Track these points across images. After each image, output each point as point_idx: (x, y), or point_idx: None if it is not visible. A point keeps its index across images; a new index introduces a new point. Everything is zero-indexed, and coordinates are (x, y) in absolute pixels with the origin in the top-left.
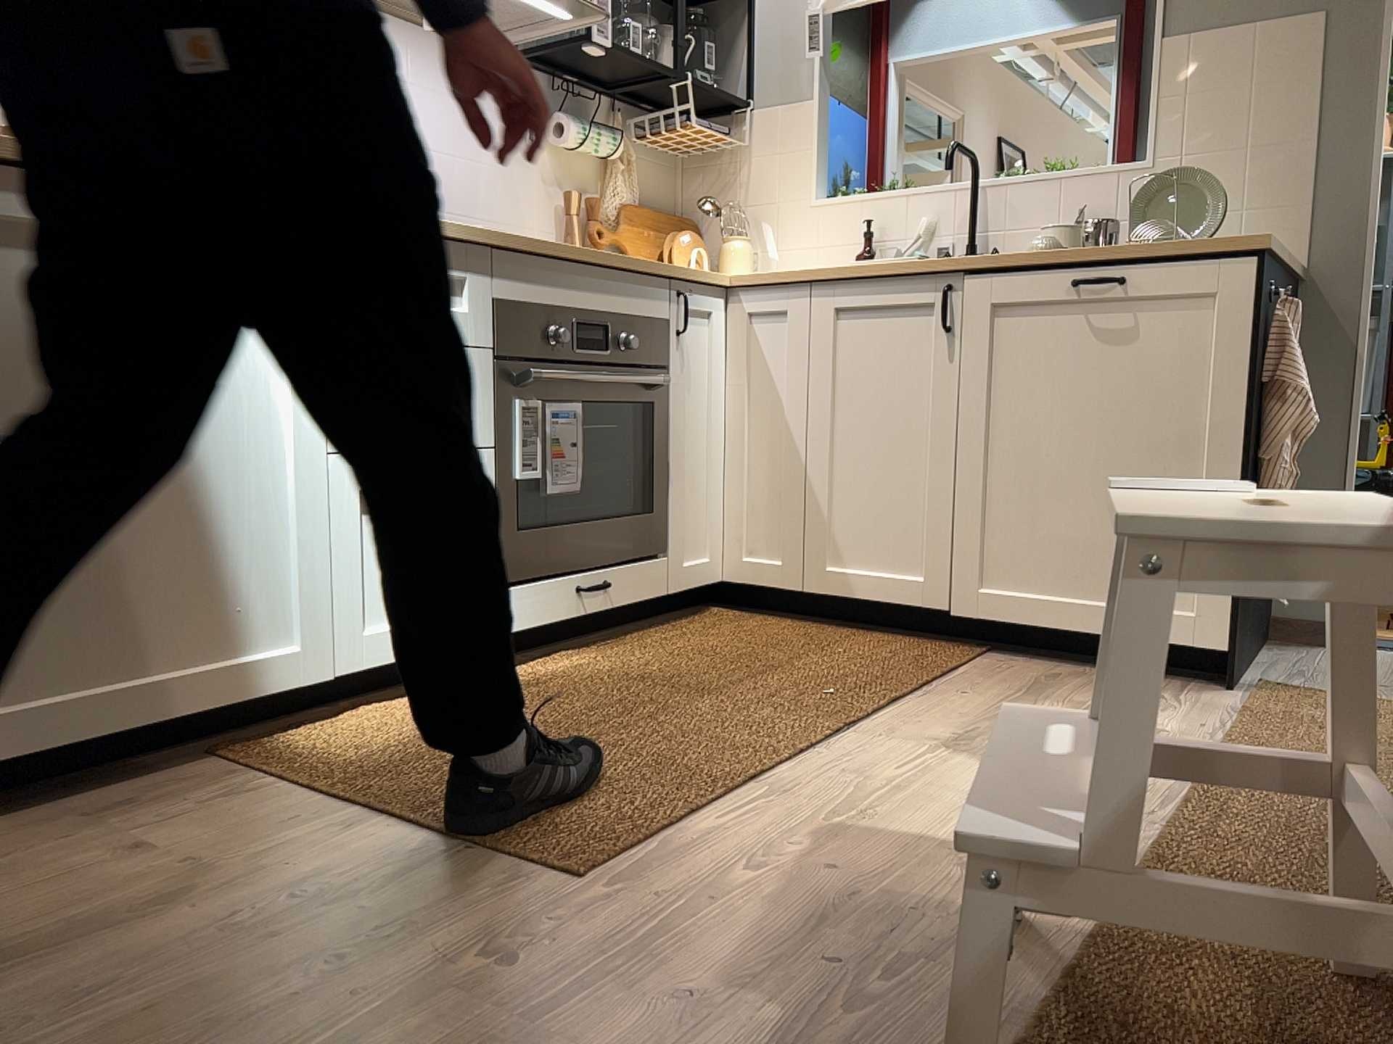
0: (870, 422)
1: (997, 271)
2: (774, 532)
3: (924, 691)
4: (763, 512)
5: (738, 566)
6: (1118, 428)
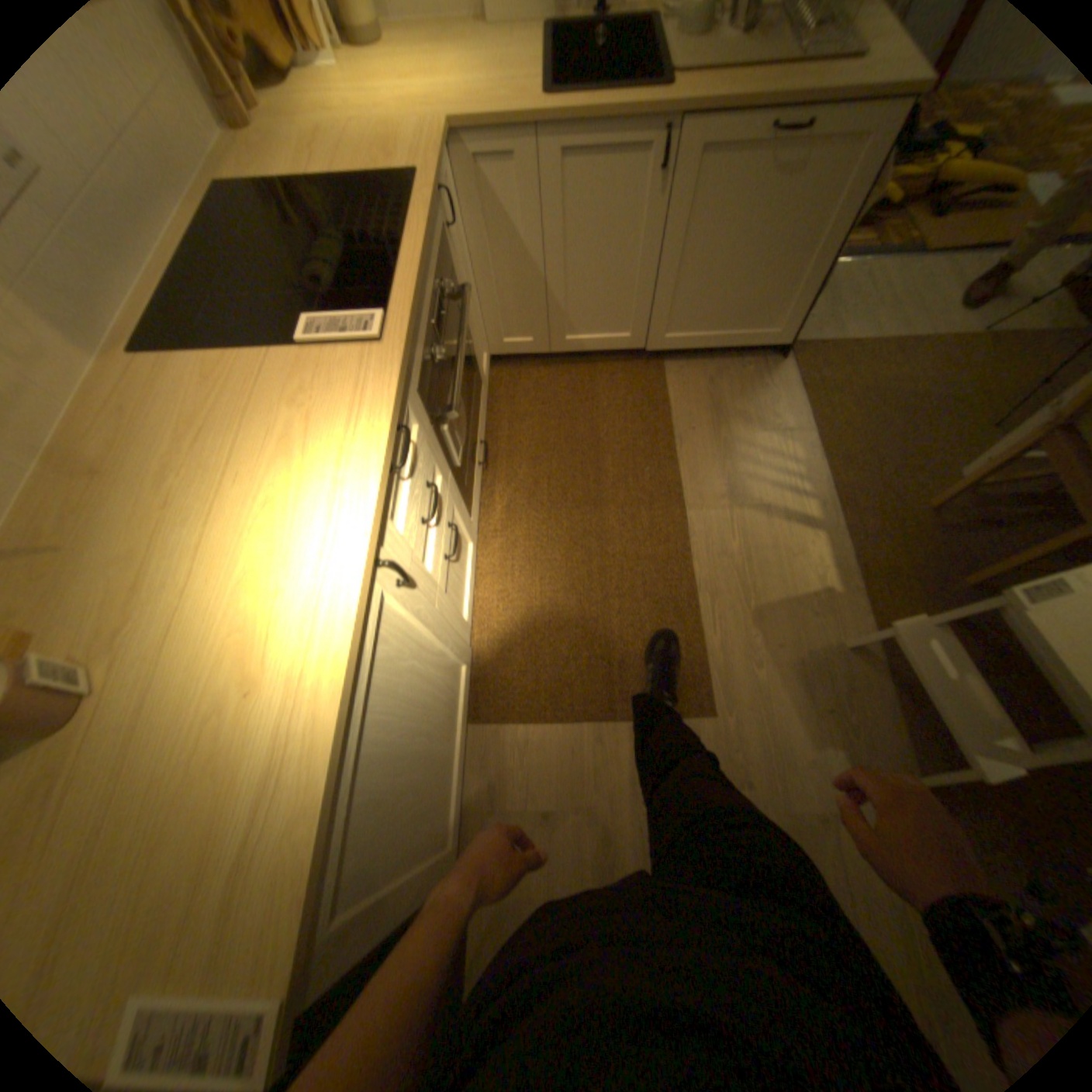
0: (592, 243)
1: (714, 110)
2: (523, 322)
3: (684, 444)
4: (511, 311)
5: (499, 345)
6: (771, 234)
